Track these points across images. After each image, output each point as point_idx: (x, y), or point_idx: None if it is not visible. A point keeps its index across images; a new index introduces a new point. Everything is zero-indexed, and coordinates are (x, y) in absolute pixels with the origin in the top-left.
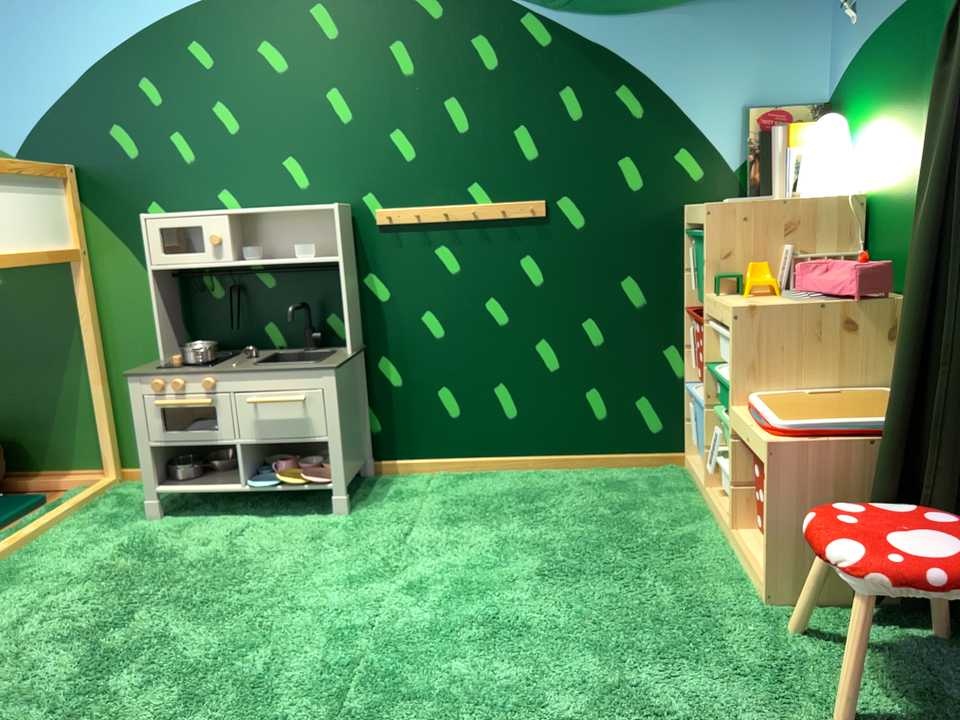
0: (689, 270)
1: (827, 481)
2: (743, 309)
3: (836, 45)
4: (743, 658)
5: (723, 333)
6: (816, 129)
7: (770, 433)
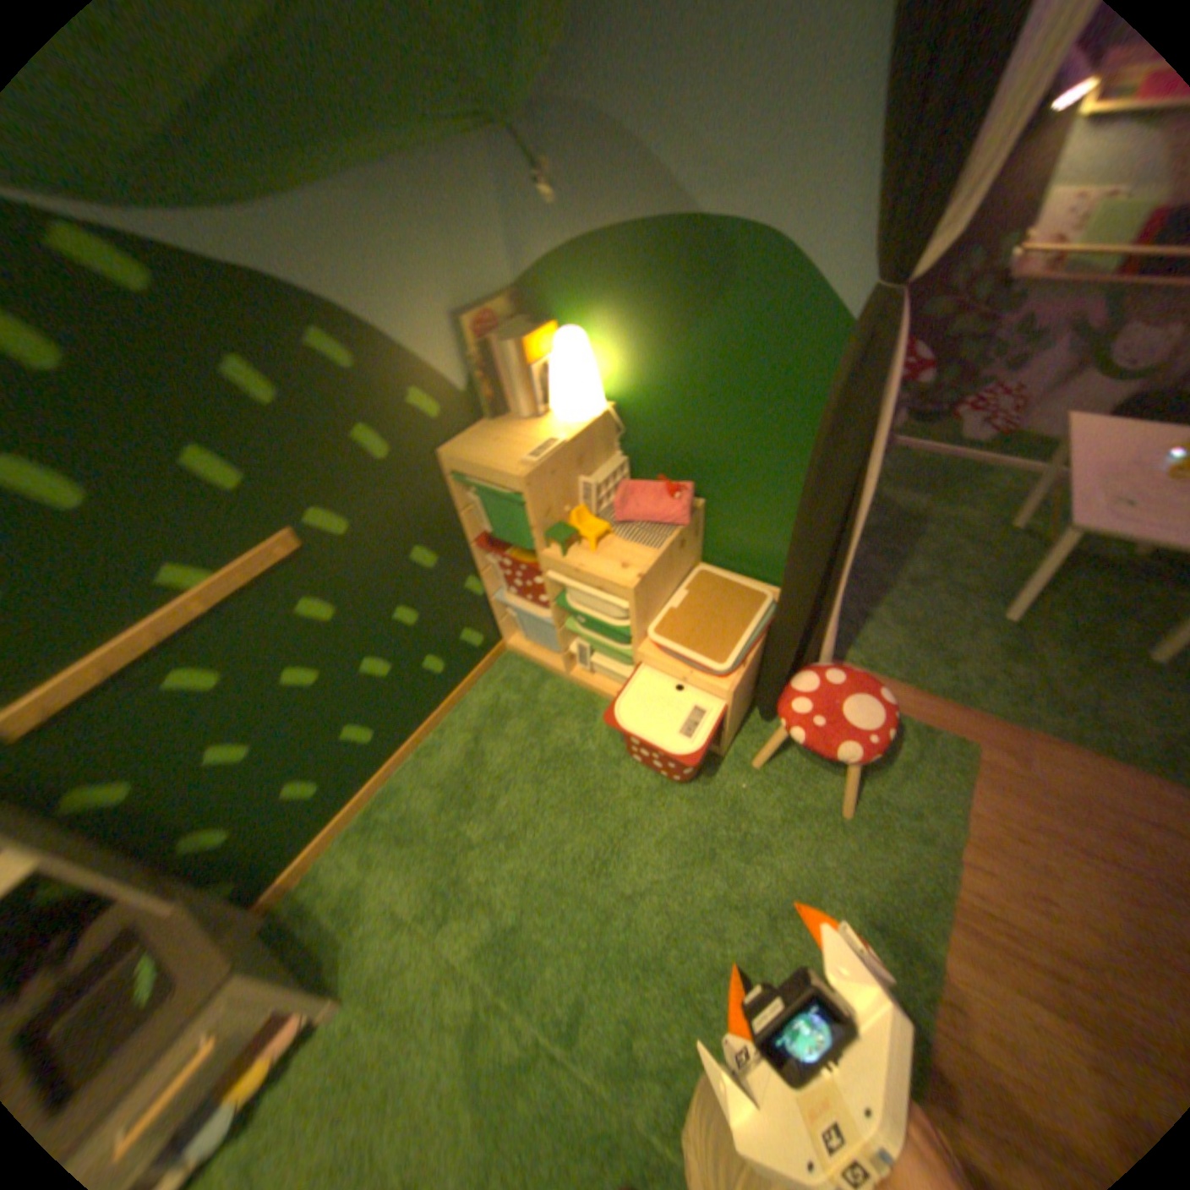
0: (467, 510)
1: (748, 680)
2: (639, 585)
3: (517, 219)
4: (767, 816)
5: (594, 591)
6: (545, 337)
7: (717, 677)
